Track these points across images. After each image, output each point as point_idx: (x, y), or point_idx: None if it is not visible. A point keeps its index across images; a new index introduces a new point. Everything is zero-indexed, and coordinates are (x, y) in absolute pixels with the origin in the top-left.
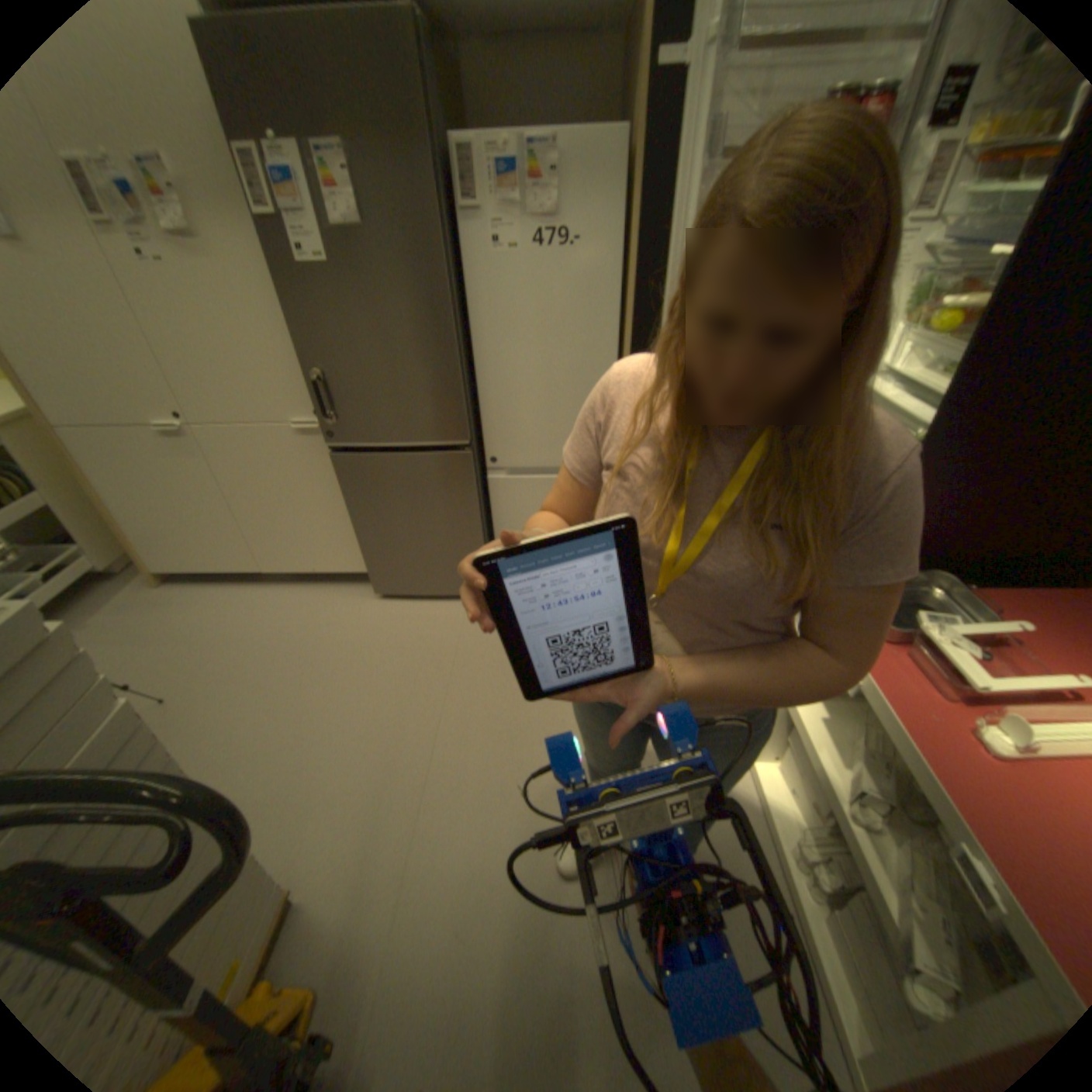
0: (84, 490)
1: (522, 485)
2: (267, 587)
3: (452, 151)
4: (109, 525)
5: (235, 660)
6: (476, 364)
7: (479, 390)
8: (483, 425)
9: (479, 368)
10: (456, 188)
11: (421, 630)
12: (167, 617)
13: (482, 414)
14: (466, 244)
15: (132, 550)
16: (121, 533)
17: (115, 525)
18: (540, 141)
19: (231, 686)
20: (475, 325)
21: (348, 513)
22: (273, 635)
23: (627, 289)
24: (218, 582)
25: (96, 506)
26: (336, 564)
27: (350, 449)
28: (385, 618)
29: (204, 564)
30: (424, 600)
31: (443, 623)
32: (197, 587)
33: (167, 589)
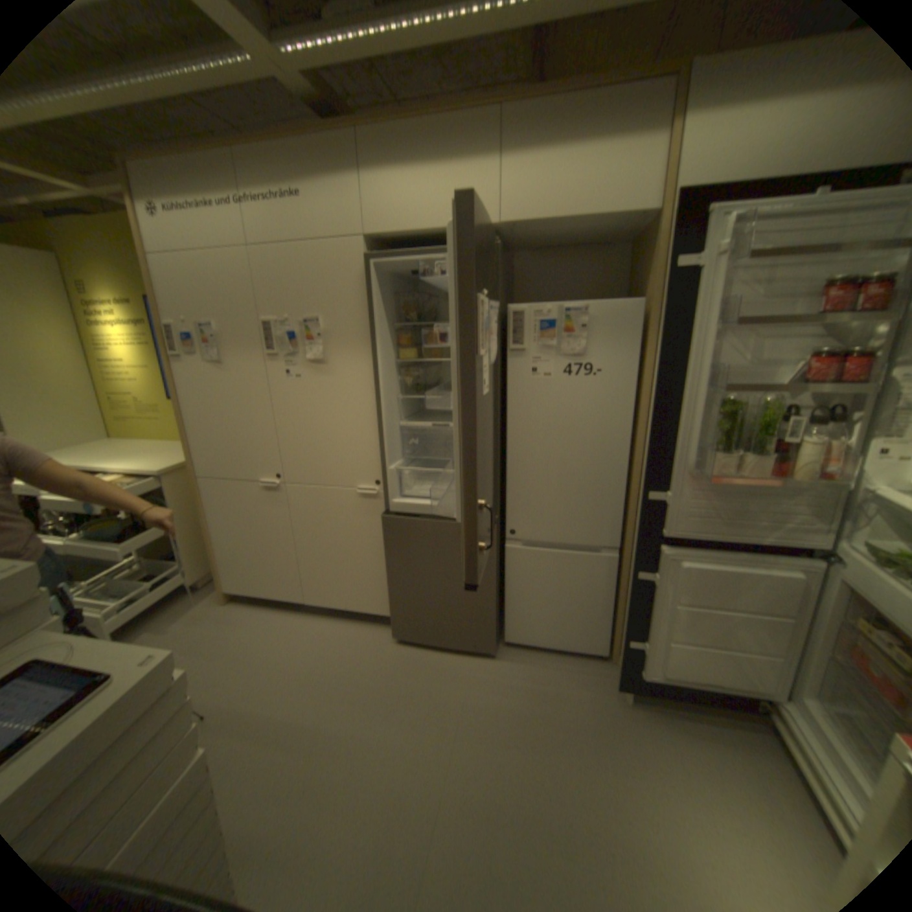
0: (200, 522)
1: (535, 555)
2: (306, 616)
3: (508, 314)
4: (207, 550)
5: (268, 686)
6: (507, 454)
7: (507, 474)
8: (506, 502)
9: (510, 458)
10: (508, 336)
11: (430, 682)
12: (225, 633)
13: (507, 492)
14: (512, 371)
15: (216, 572)
16: (213, 558)
17: (211, 551)
18: (576, 309)
19: (260, 713)
20: (511, 427)
21: (384, 562)
22: (303, 665)
23: (639, 406)
24: (269, 607)
25: (203, 535)
26: (365, 604)
27: (397, 511)
28: (398, 663)
29: (264, 590)
30: (434, 650)
31: (449, 678)
32: (253, 609)
33: (230, 607)
